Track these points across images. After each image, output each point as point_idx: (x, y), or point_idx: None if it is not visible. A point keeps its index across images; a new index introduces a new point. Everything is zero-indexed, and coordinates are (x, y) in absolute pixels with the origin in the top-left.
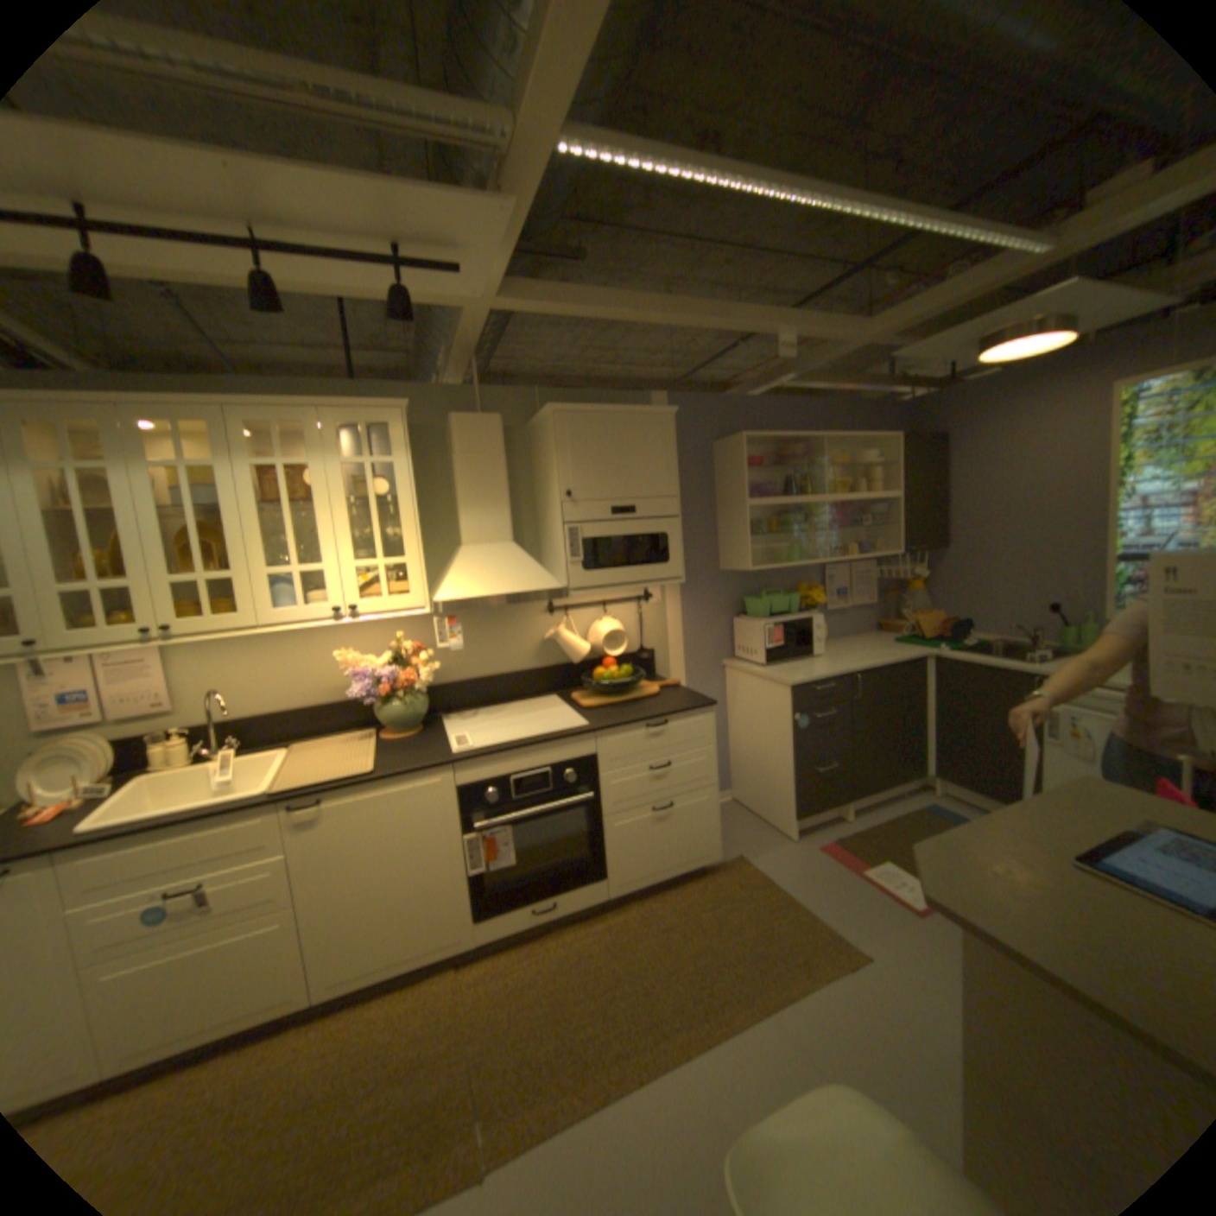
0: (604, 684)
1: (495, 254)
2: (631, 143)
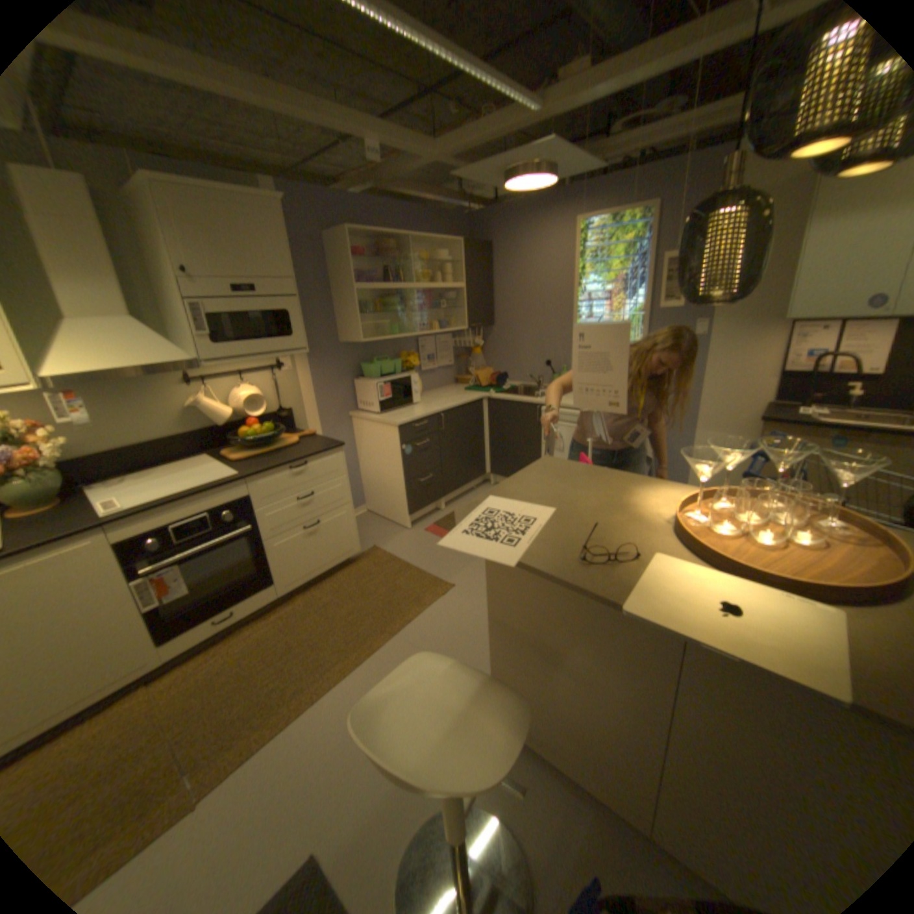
0: (249, 440)
1: None
2: None
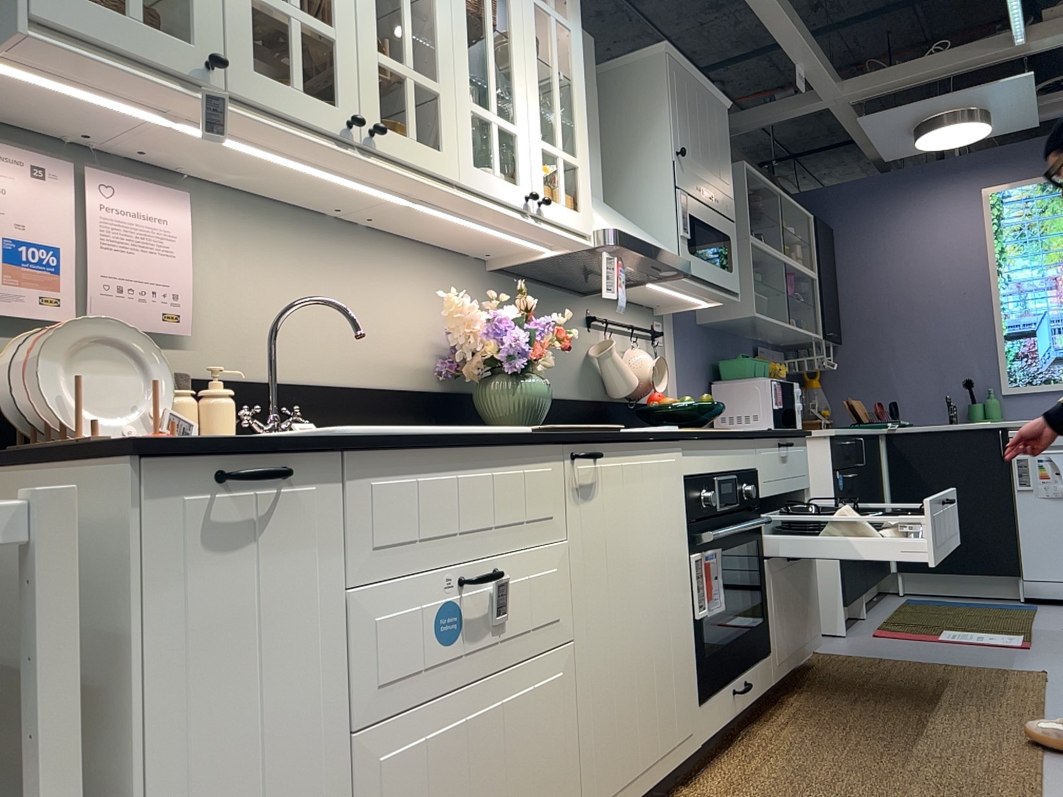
0: (688, 413)
1: None
2: None
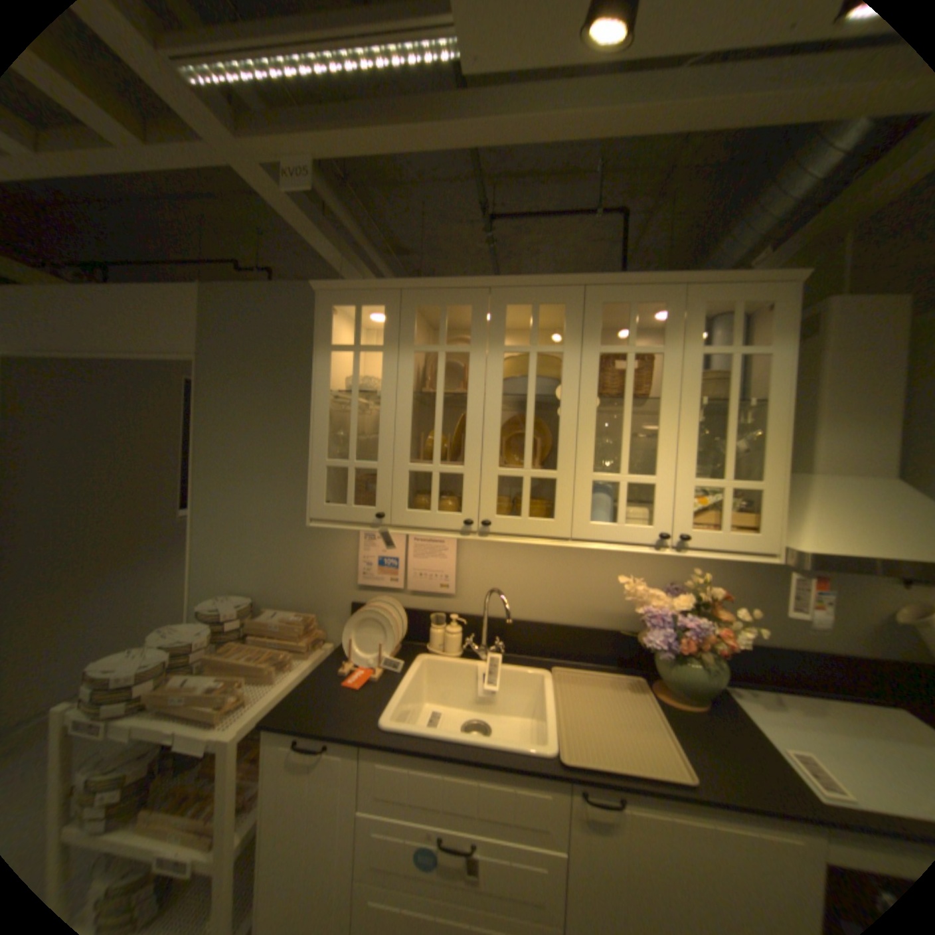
0: None
1: None
2: None
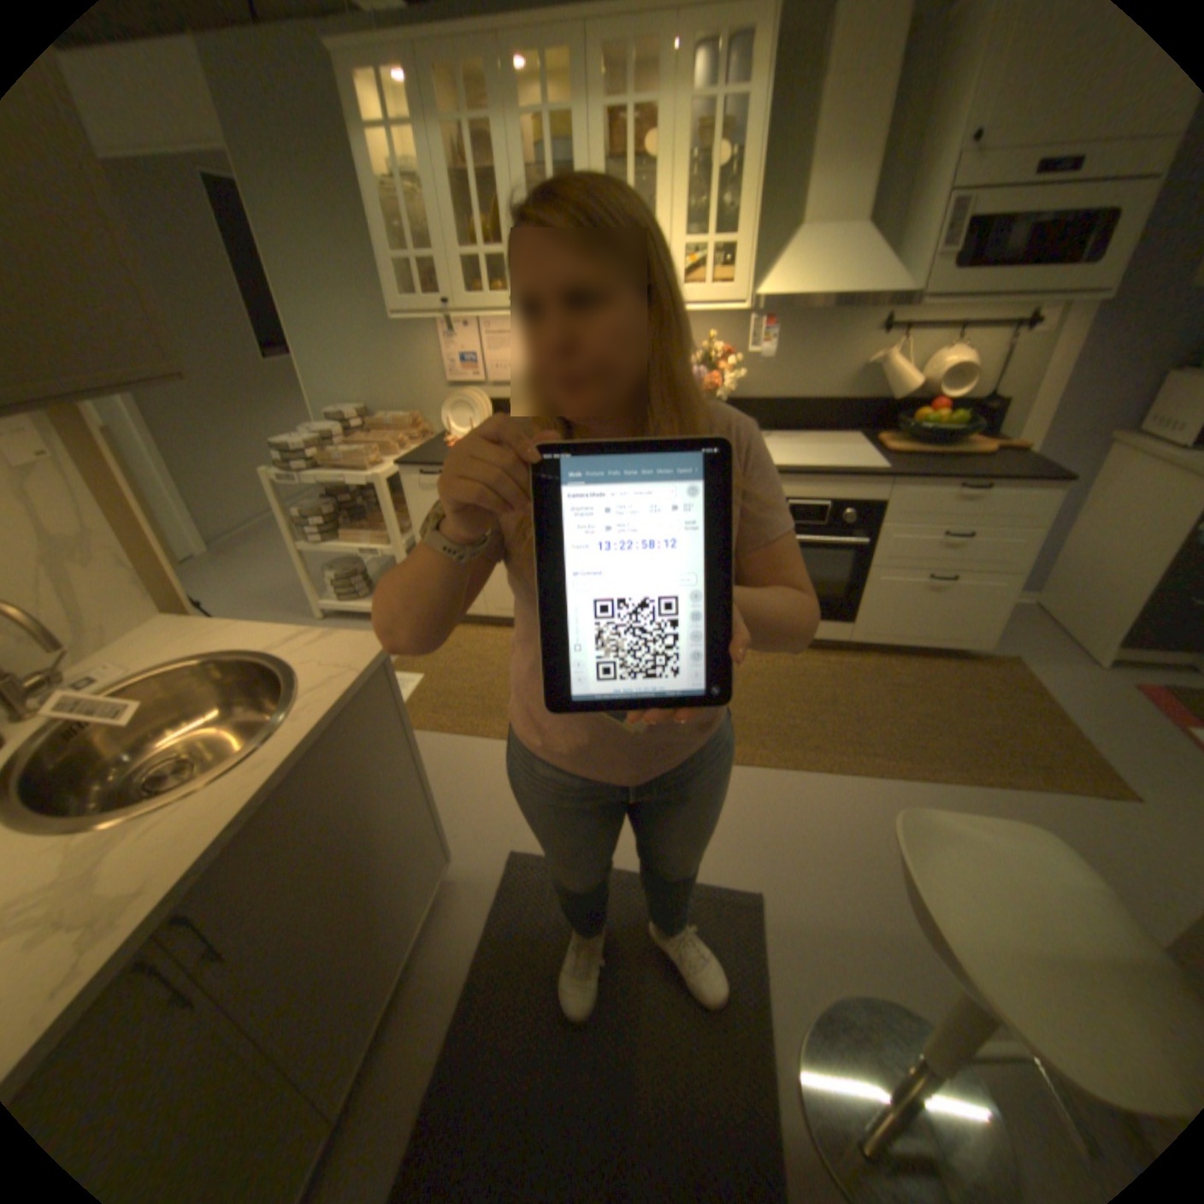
0: (926, 429)
1: None
2: None
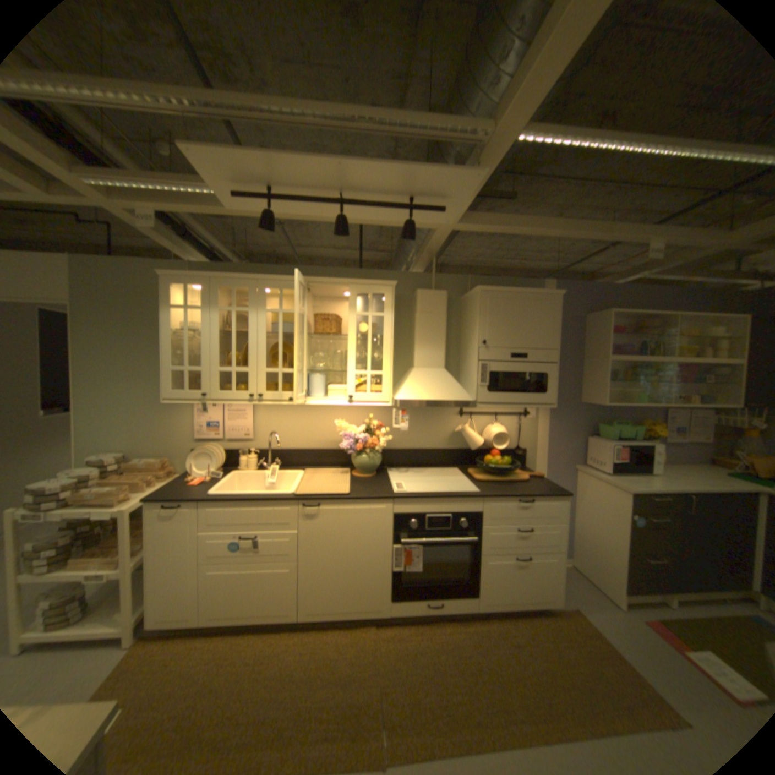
0: (491, 467)
1: (464, 199)
2: (568, 130)
